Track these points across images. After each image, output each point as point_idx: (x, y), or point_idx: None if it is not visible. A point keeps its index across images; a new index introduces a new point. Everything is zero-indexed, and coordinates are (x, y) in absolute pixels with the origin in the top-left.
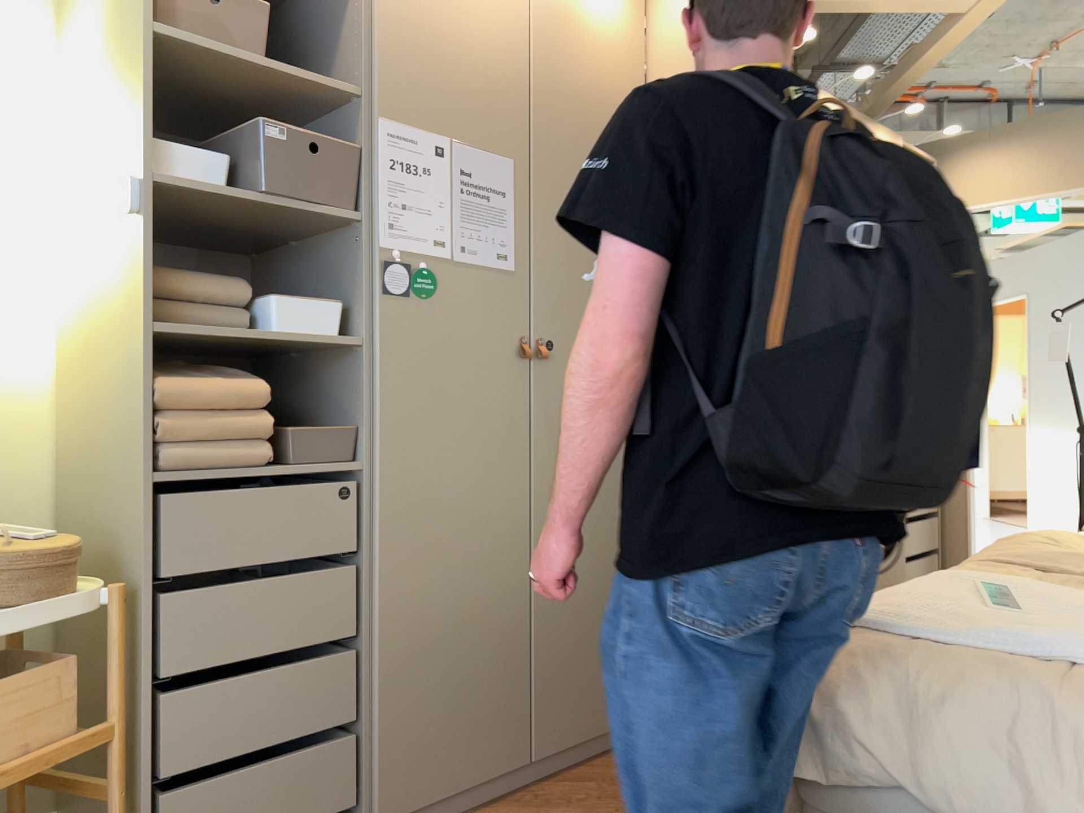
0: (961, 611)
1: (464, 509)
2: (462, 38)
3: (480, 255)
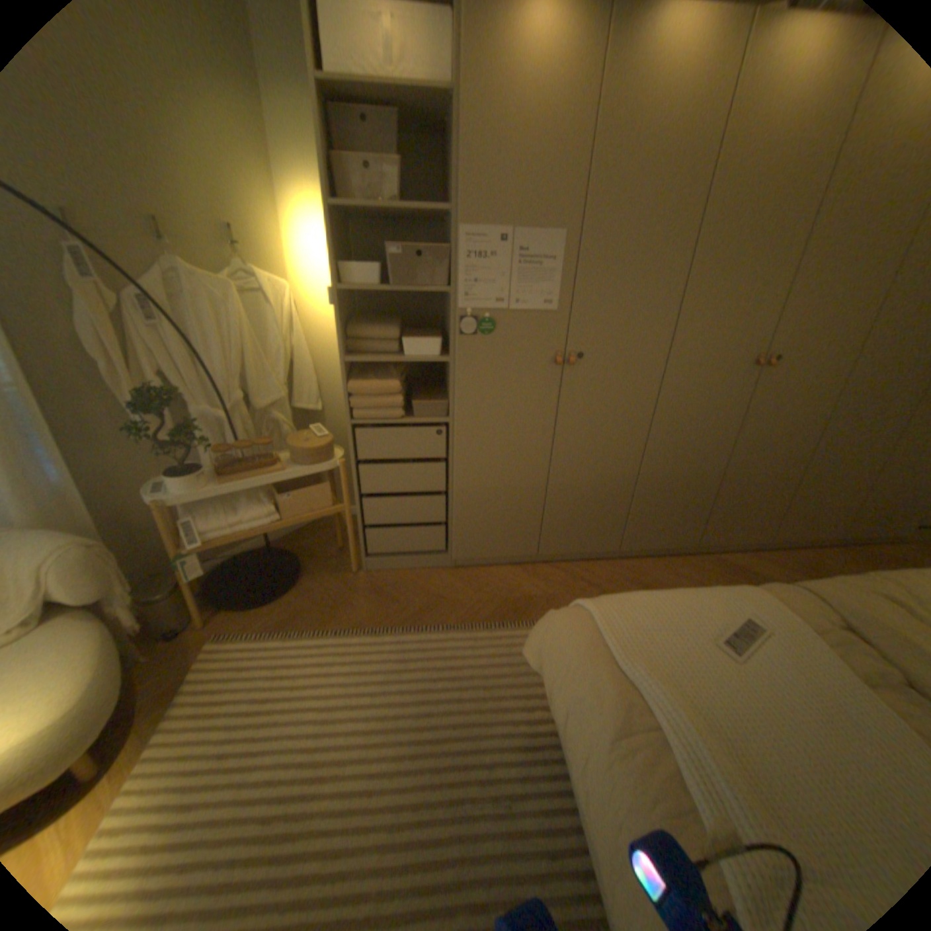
0: (690, 636)
1: (507, 446)
2: (527, 145)
3: (529, 305)
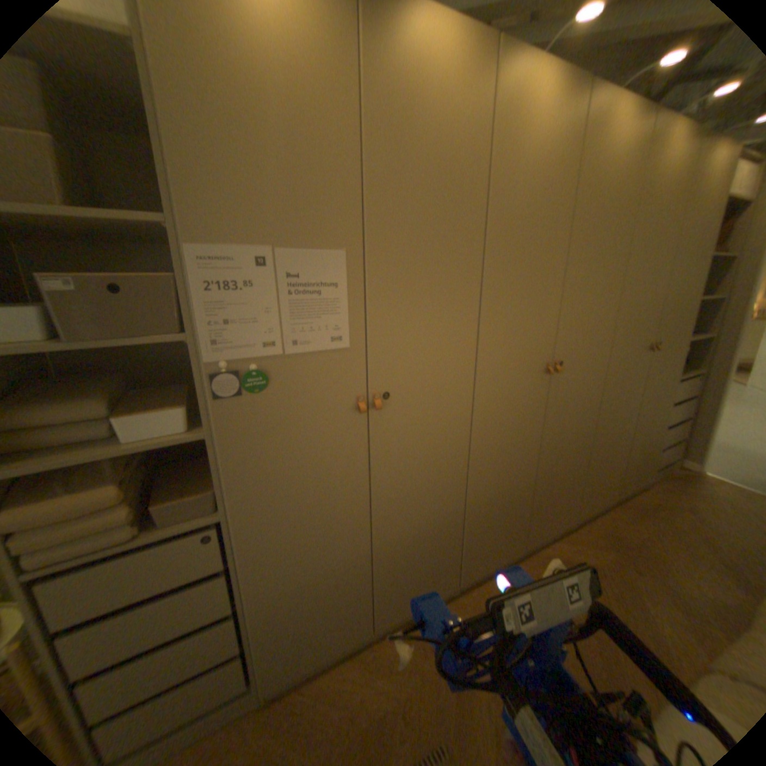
0: None
1: (314, 523)
2: (275, 138)
3: (314, 345)
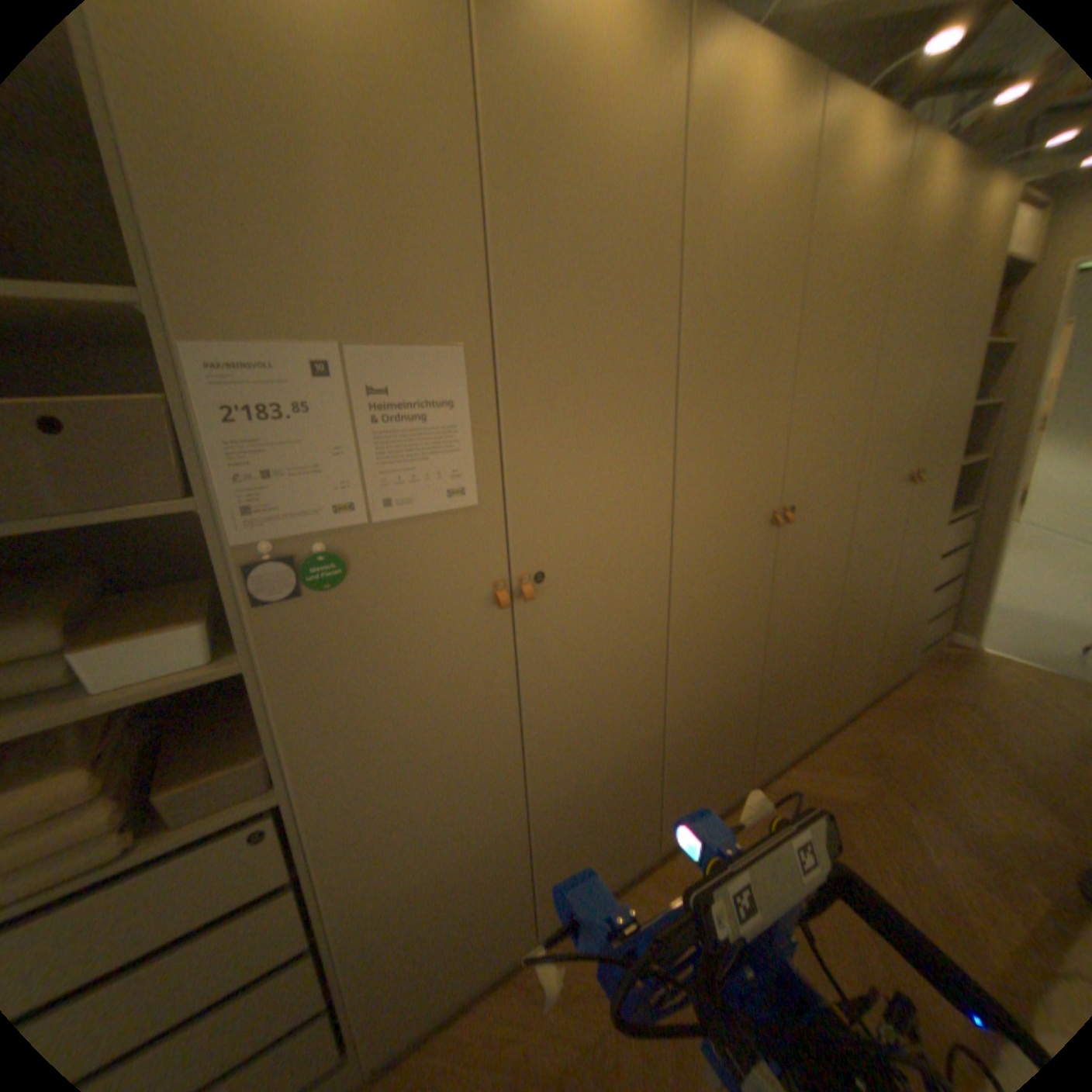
0: None
1: (435, 788)
2: (334, 155)
3: (420, 504)
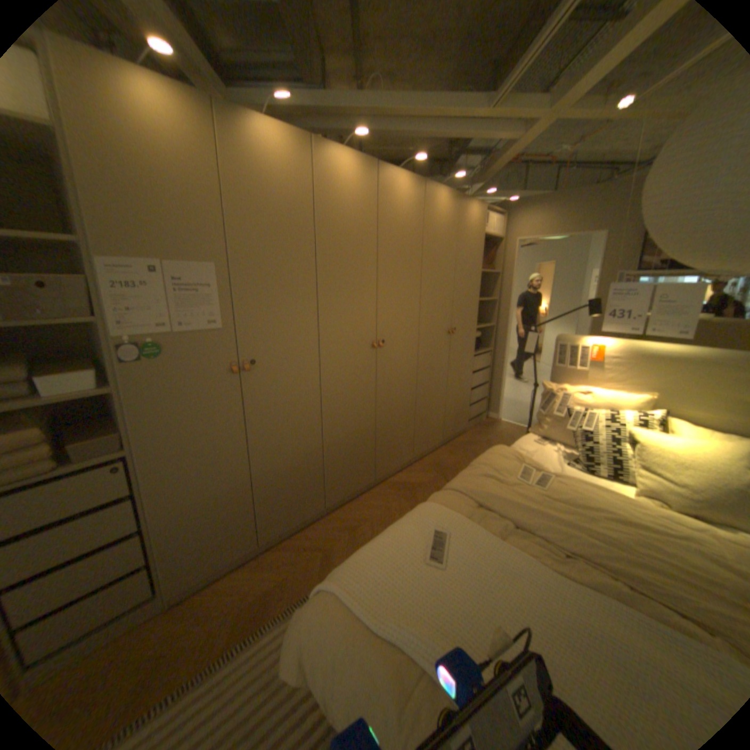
0: (409, 566)
1: (202, 457)
2: (159, 190)
3: (195, 326)
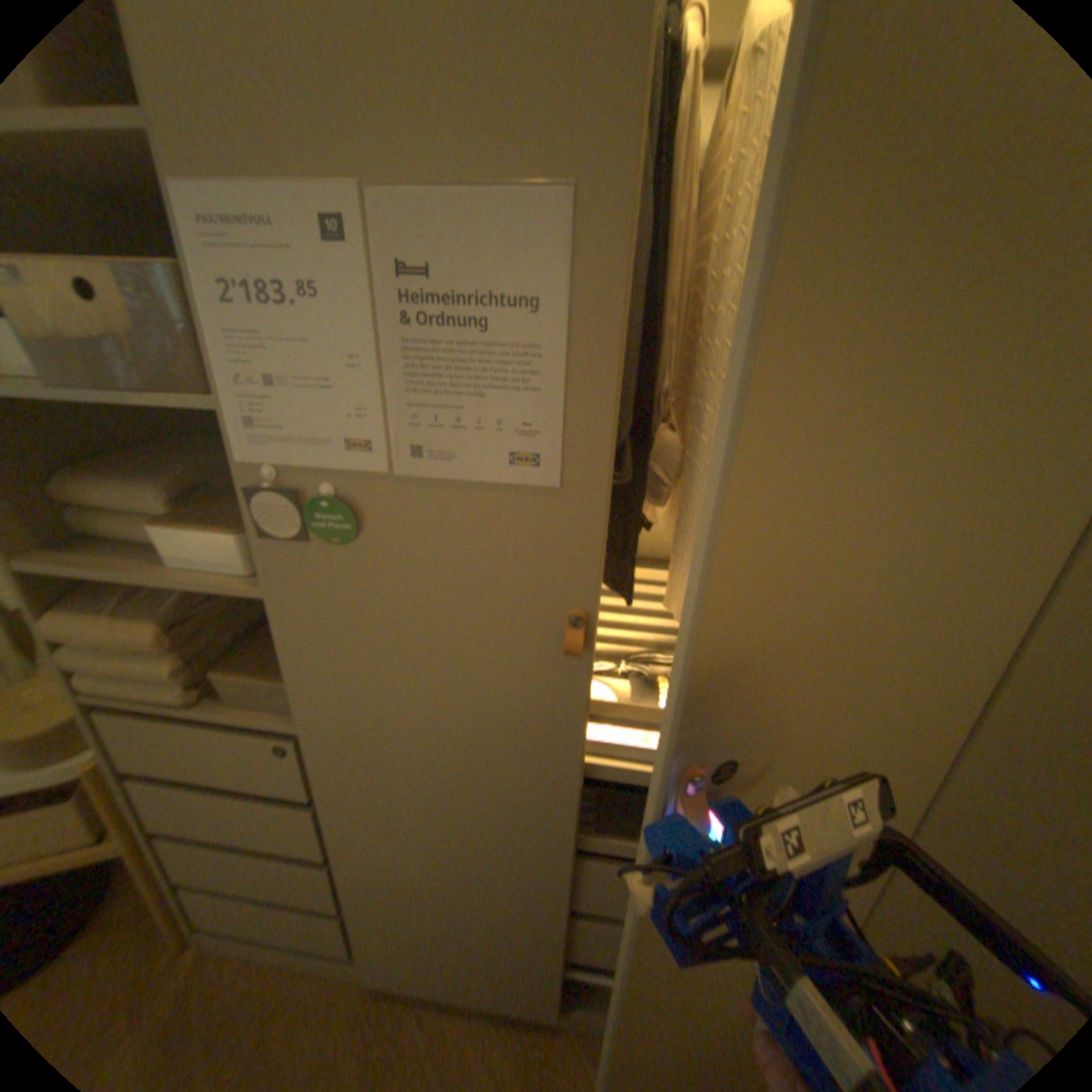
0: None
1: (454, 813)
2: None
3: (468, 463)
